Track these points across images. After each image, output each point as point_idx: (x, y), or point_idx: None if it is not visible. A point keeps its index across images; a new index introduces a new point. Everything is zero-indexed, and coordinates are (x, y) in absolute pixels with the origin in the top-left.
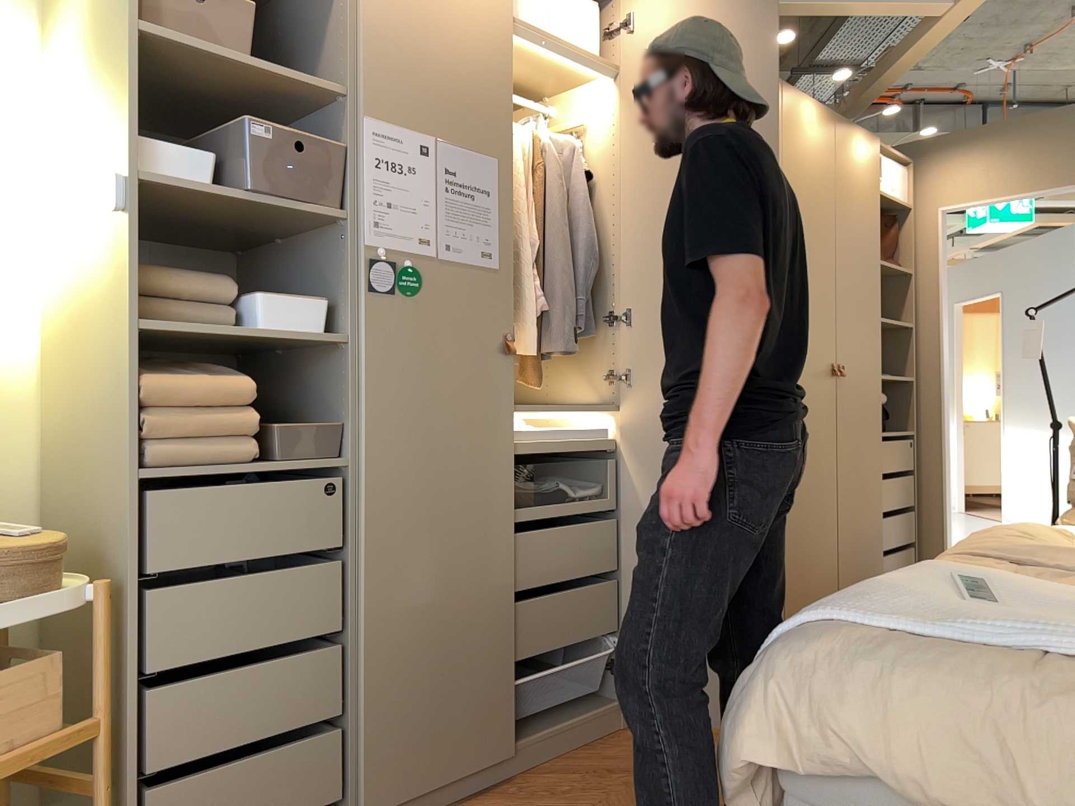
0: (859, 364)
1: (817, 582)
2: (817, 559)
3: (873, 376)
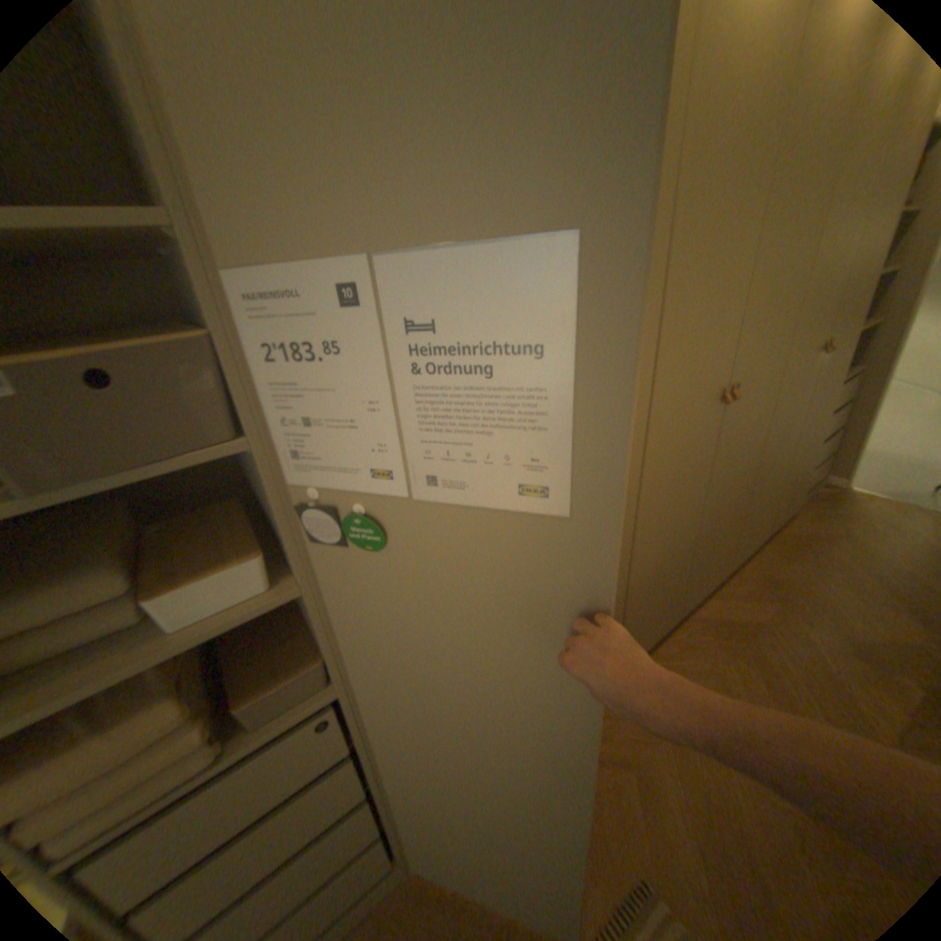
0: (845, 333)
1: (761, 523)
2: (766, 508)
3: (852, 338)
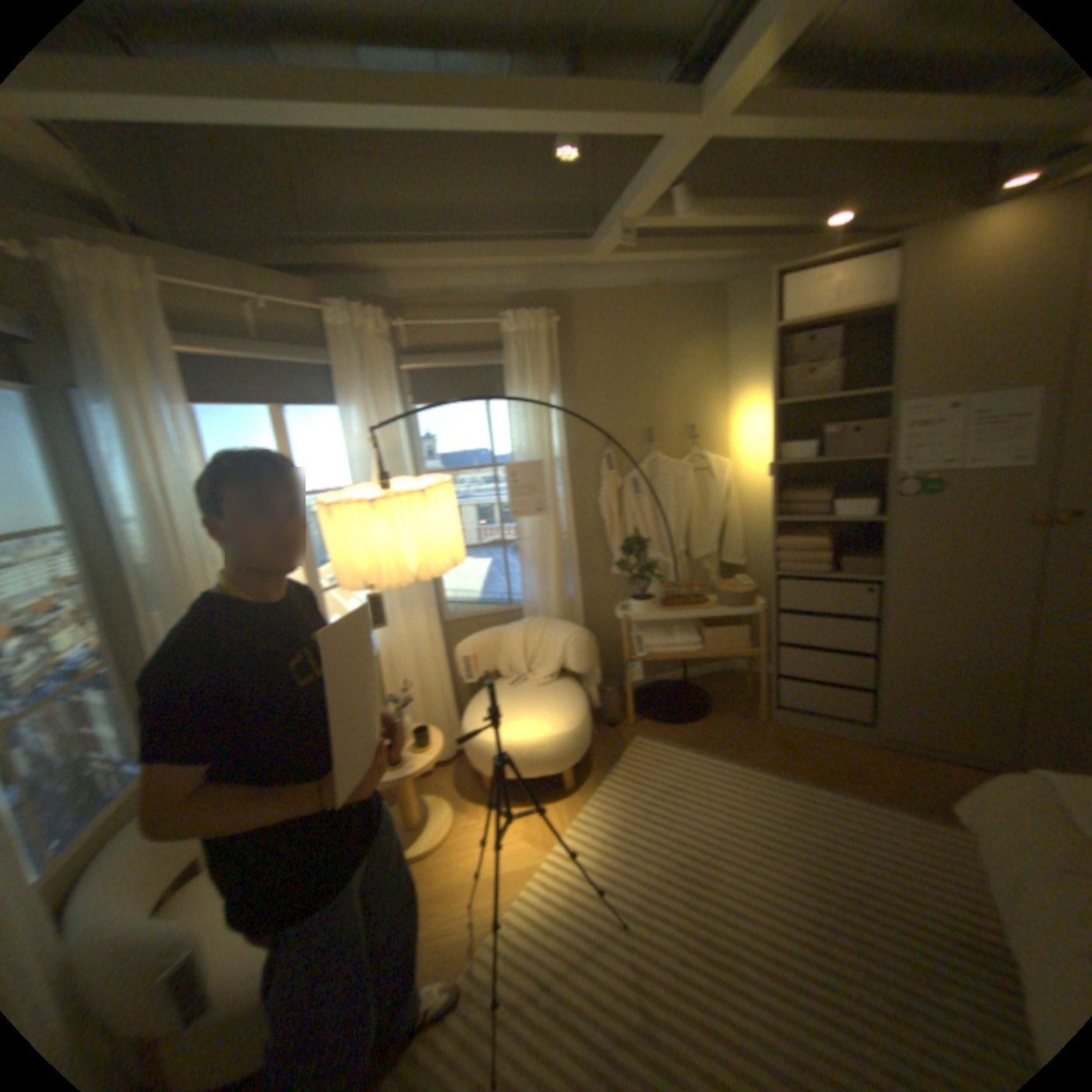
0: None
1: None
2: None
3: None
